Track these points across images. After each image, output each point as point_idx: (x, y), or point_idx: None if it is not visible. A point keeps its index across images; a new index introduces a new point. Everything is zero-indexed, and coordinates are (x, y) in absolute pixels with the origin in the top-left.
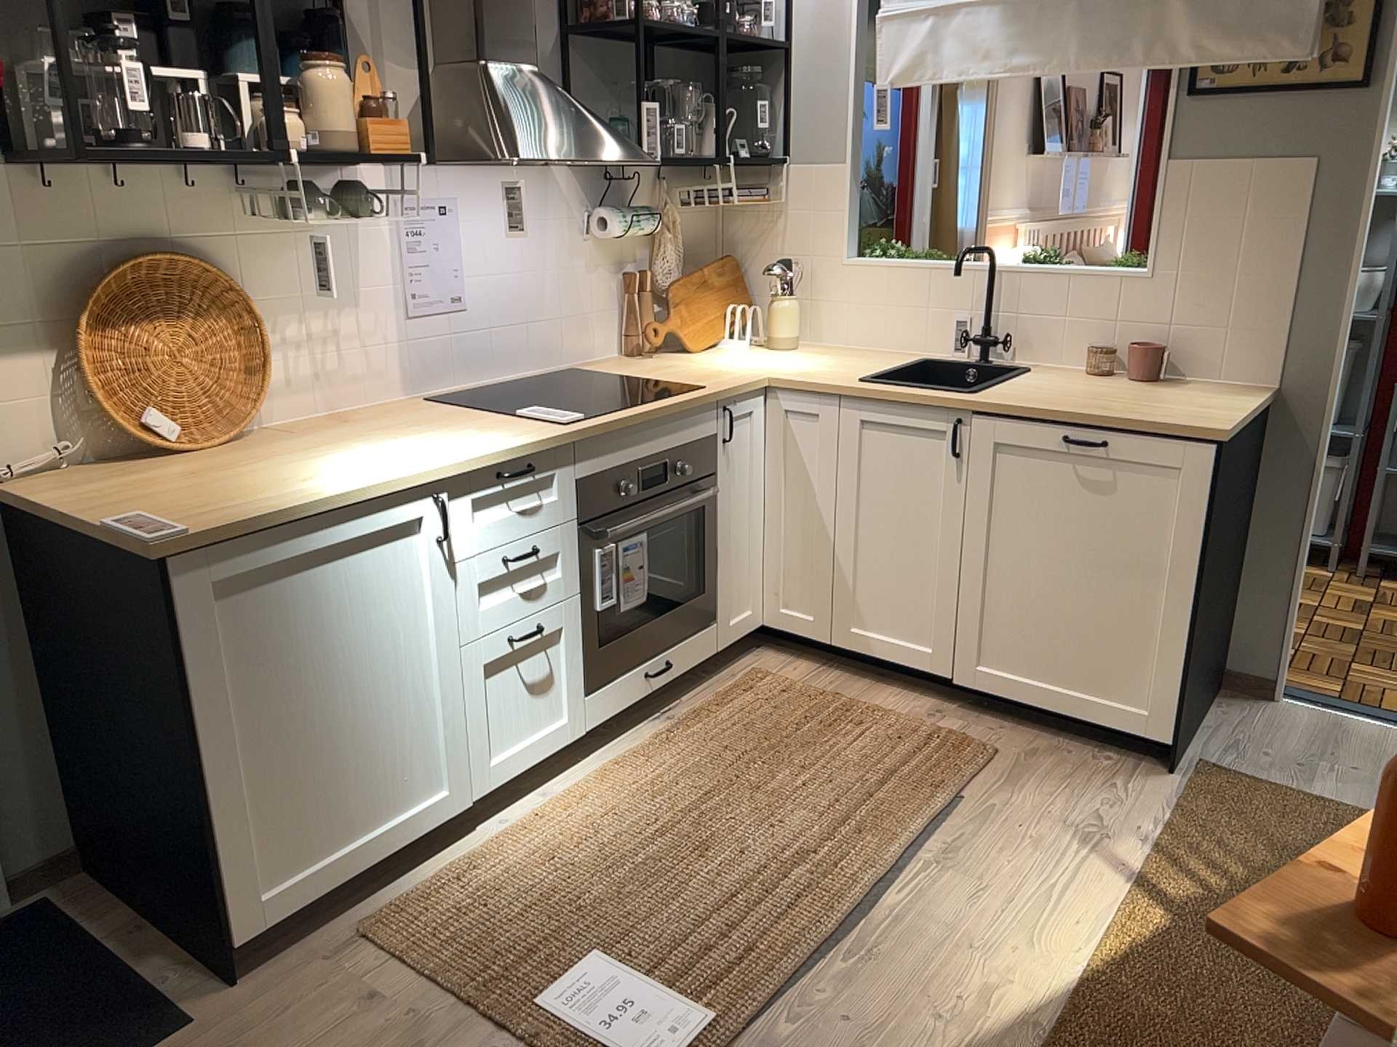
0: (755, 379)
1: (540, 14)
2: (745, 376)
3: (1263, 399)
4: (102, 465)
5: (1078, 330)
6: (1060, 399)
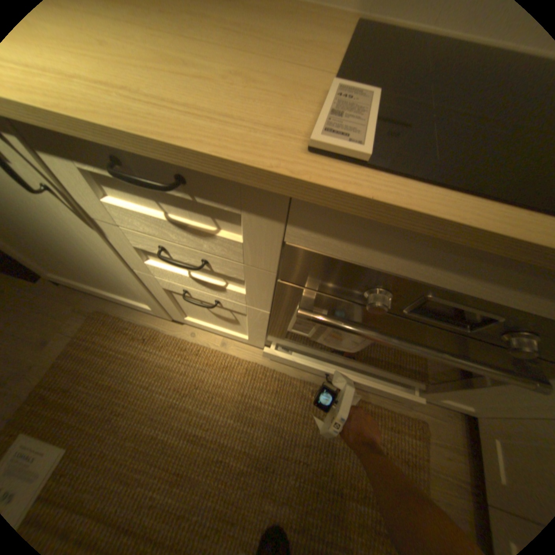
0: None
1: None
2: None
3: None
4: None
5: None
6: None
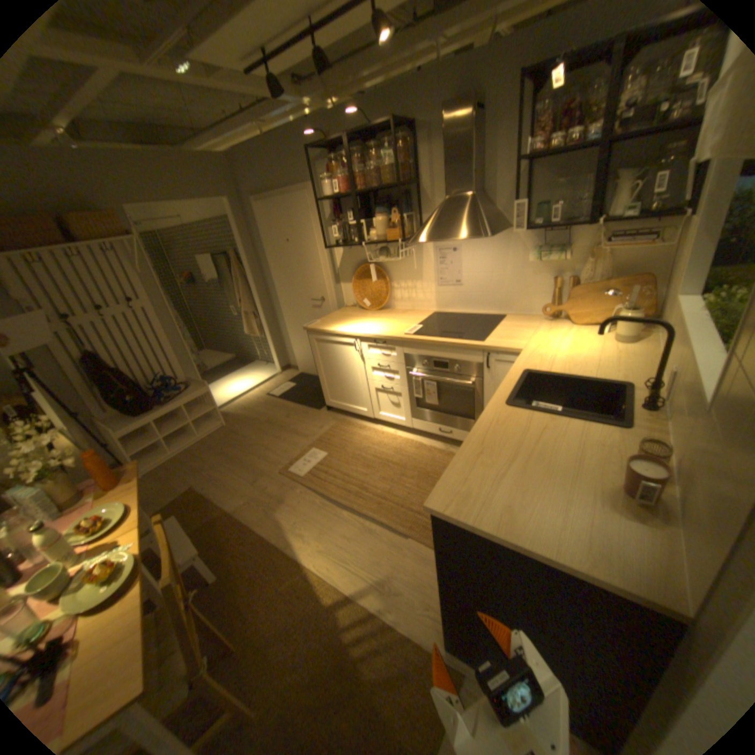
0: (510, 348)
1: (515, 154)
2: (516, 345)
3: (589, 575)
4: (359, 308)
5: (684, 426)
6: (507, 437)
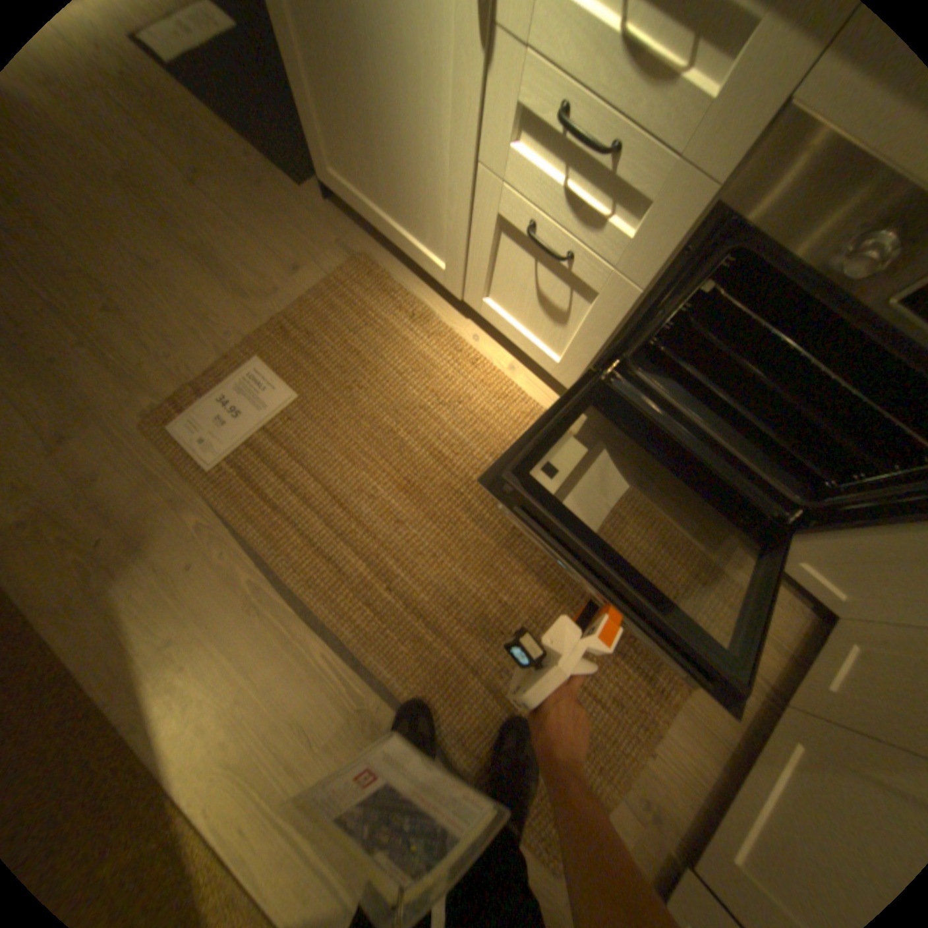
0: None
1: None
2: None
3: None
4: None
5: None
6: None
